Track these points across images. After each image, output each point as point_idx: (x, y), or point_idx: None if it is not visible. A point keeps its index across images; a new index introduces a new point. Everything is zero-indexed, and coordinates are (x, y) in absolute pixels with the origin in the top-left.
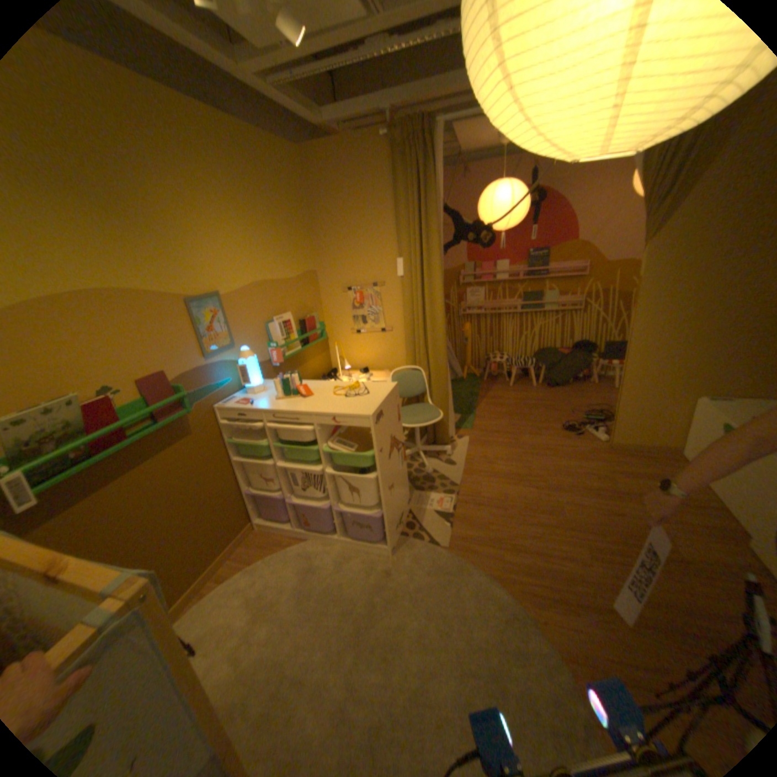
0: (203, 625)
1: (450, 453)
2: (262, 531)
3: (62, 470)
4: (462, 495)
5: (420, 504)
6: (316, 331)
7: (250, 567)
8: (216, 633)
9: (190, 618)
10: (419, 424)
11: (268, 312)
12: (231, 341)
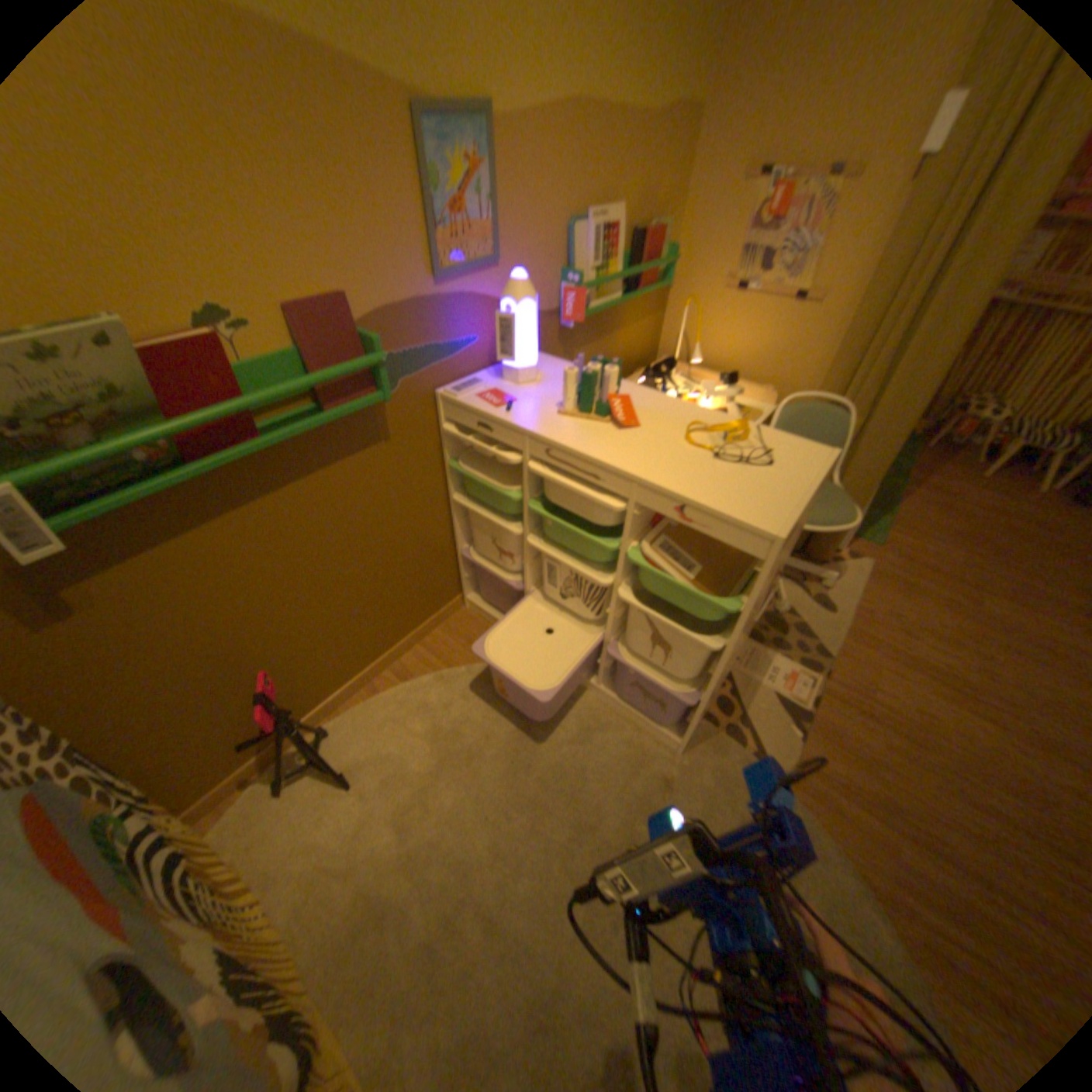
0: (367, 744)
1: (832, 585)
2: (477, 615)
3: (125, 482)
4: (838, 682)
5: (751, 669)
6: (659, 264)
7: (449, 672)
8: (383, 768)
9: (352, 723)
10: (808, 526)
11: (583, 192)
12: (495, 249)
